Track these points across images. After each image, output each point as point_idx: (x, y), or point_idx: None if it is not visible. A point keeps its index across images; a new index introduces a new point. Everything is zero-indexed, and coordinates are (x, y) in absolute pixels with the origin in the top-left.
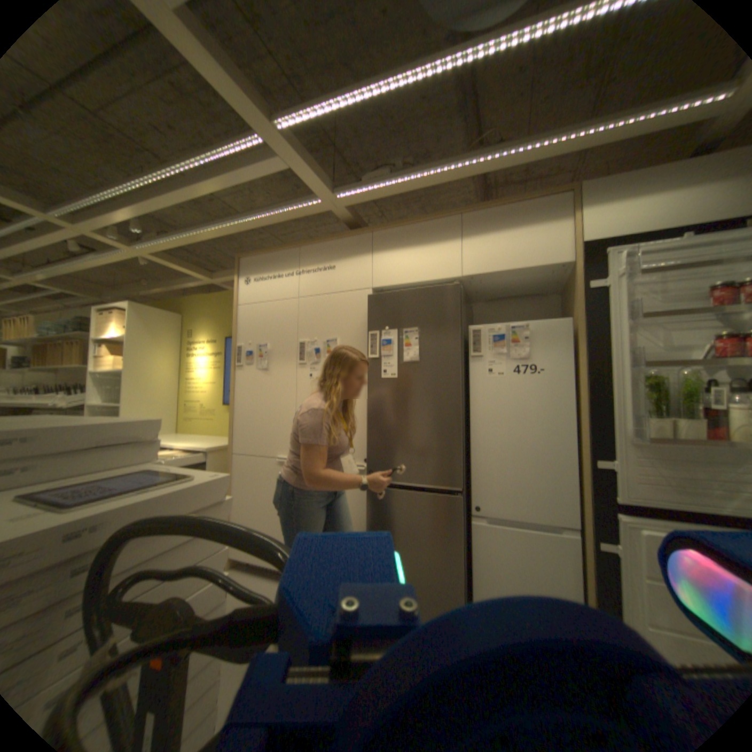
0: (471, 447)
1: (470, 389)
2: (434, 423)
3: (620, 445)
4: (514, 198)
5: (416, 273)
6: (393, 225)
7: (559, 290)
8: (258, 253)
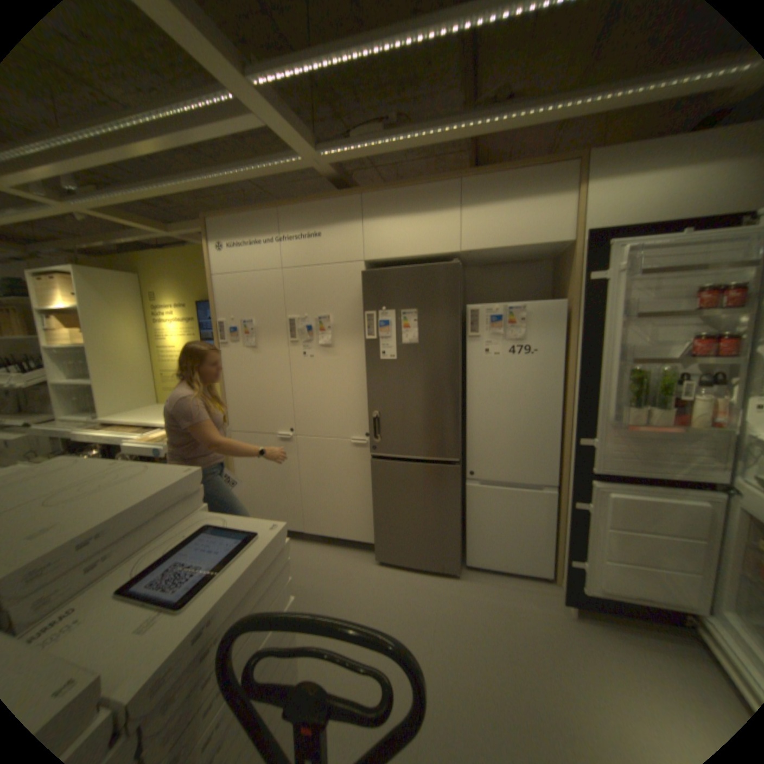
0: (467, 420)
1: (467, 367)
2: (435, 403)
3: (602, 428)
4: (521, 163)
5: (414, 245)
6: (386, 188)
7: (554, 258)
8: (229, 212)
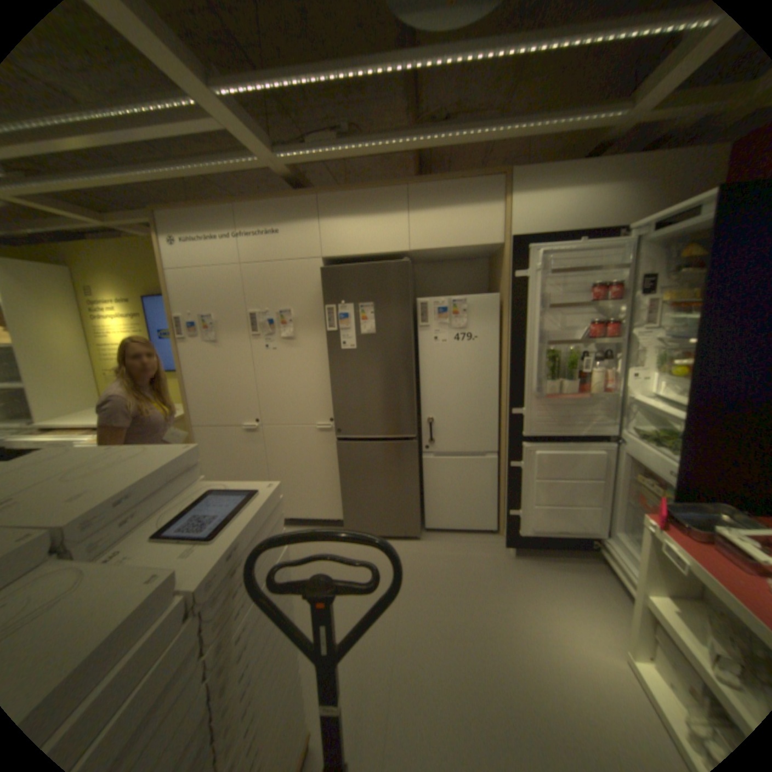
0: (421, 401)
1: (420, 354)
2: (393, 387)
3: (528, 399)
4: (458, 175)
5: (368, 244)
6: (341, 190)
7: (489, 257)
8: (181, 206)
